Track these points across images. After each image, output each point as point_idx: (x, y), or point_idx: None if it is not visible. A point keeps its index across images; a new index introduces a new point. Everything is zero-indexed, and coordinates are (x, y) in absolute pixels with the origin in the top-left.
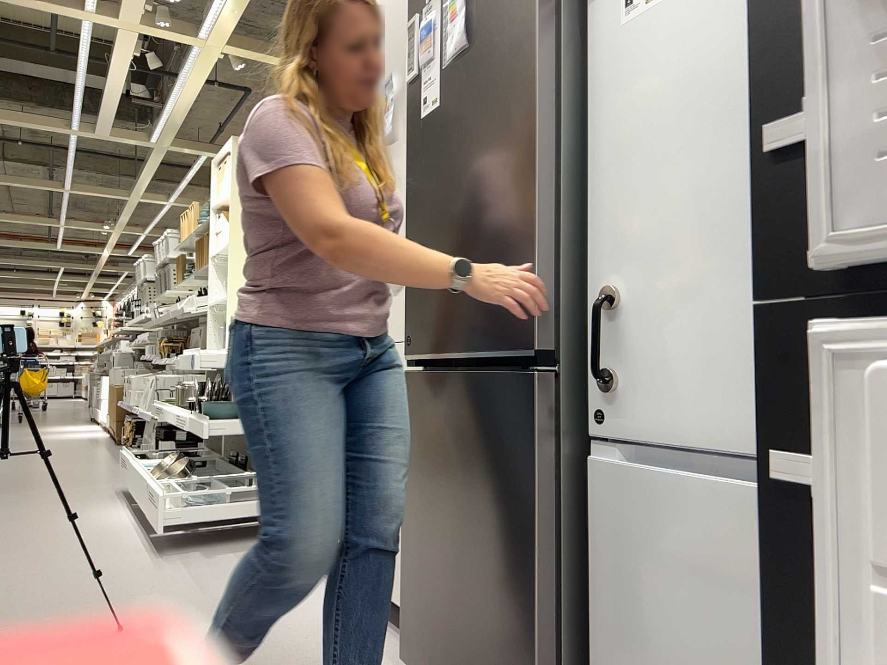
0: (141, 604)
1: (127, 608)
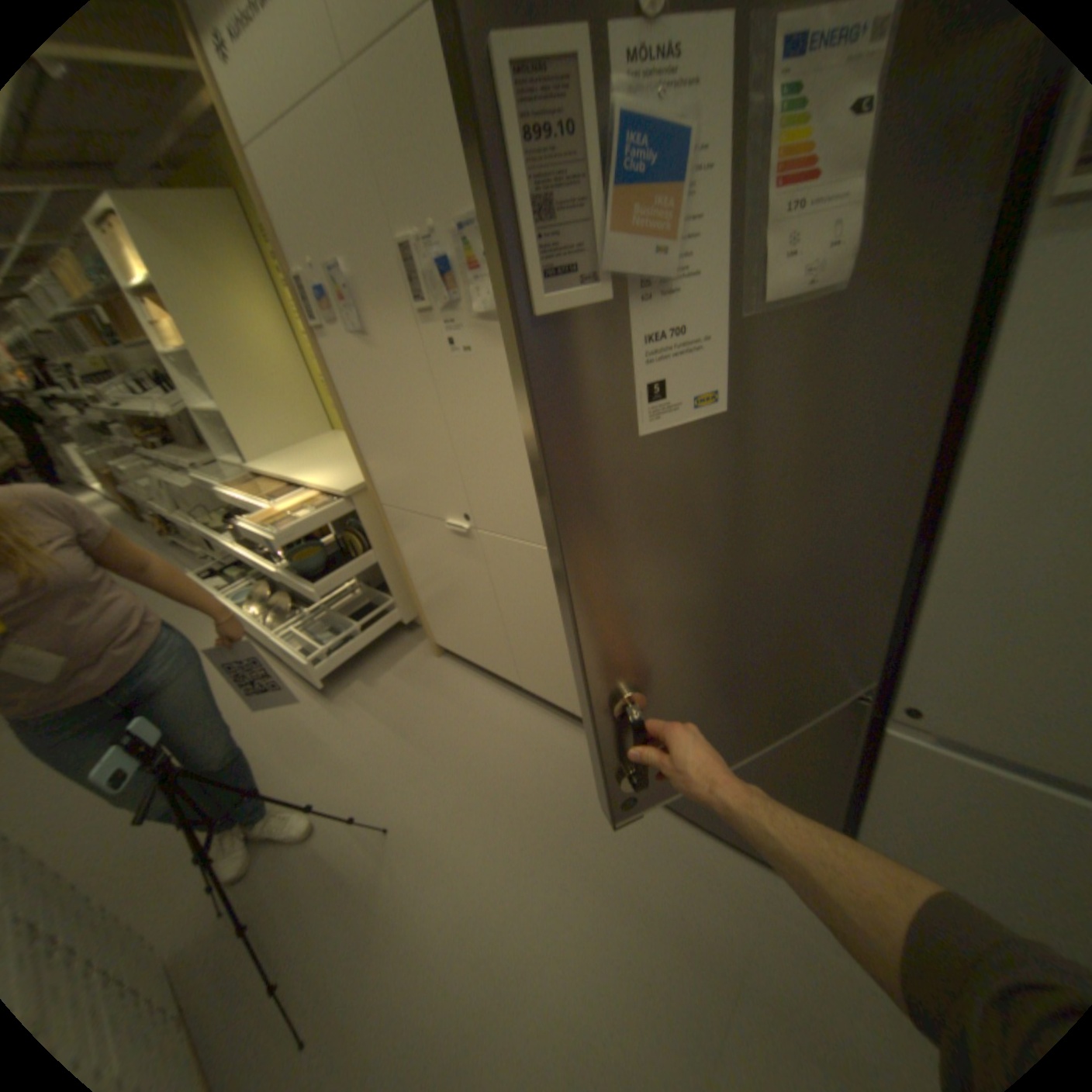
0: (367, 779)
1: (360, 791)
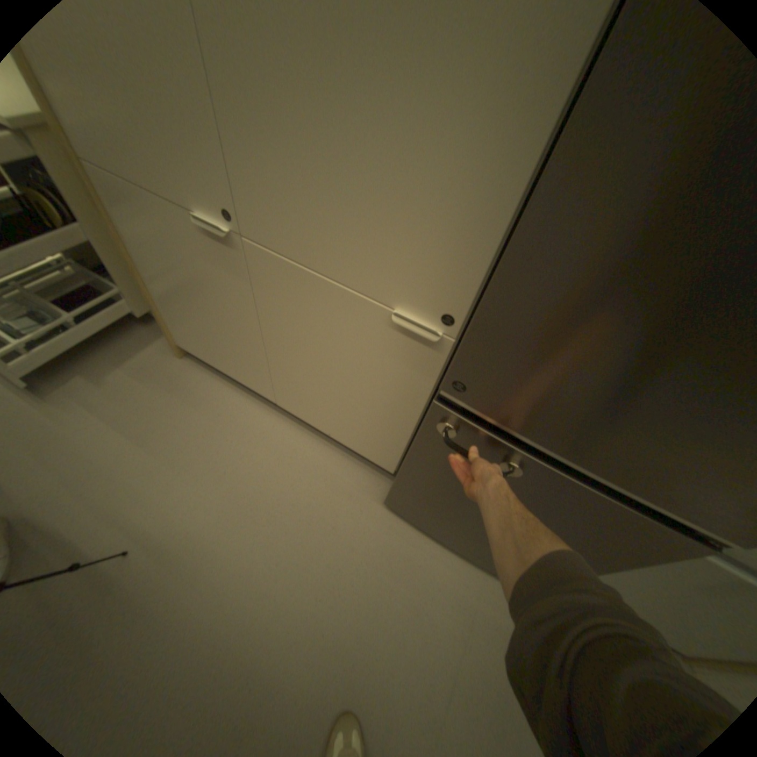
0: (99, 495)
1: (91, 509)
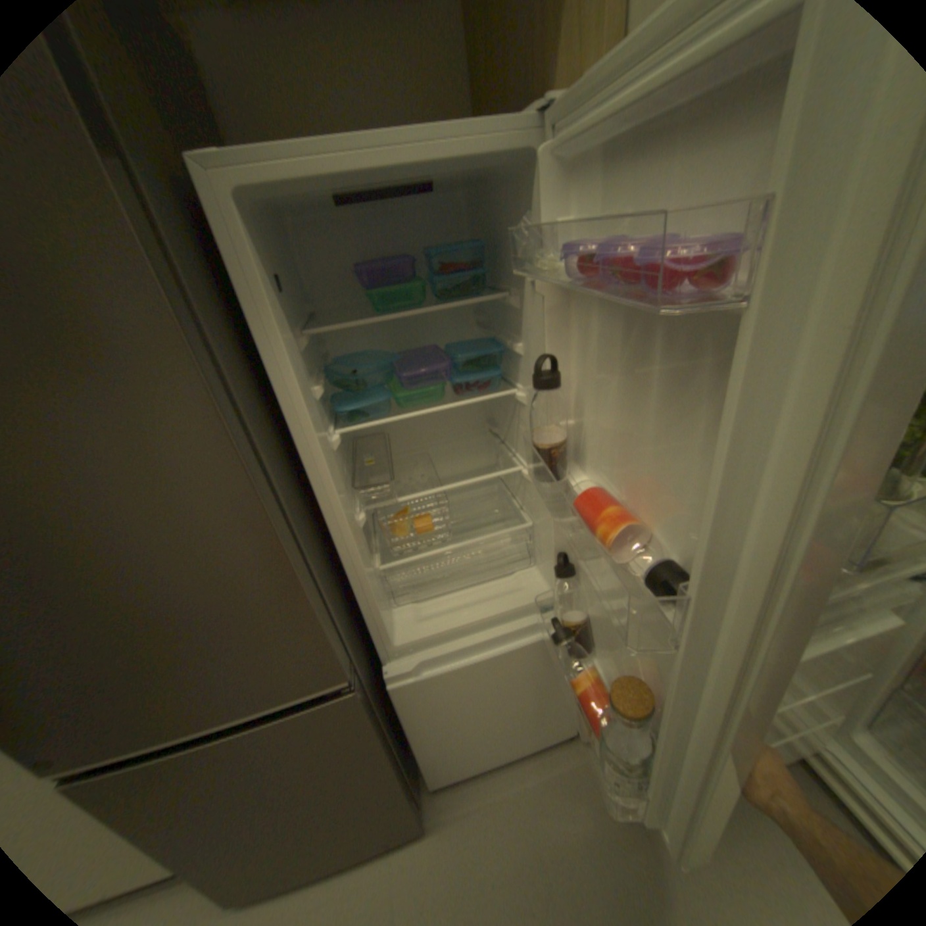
0: None
1: None
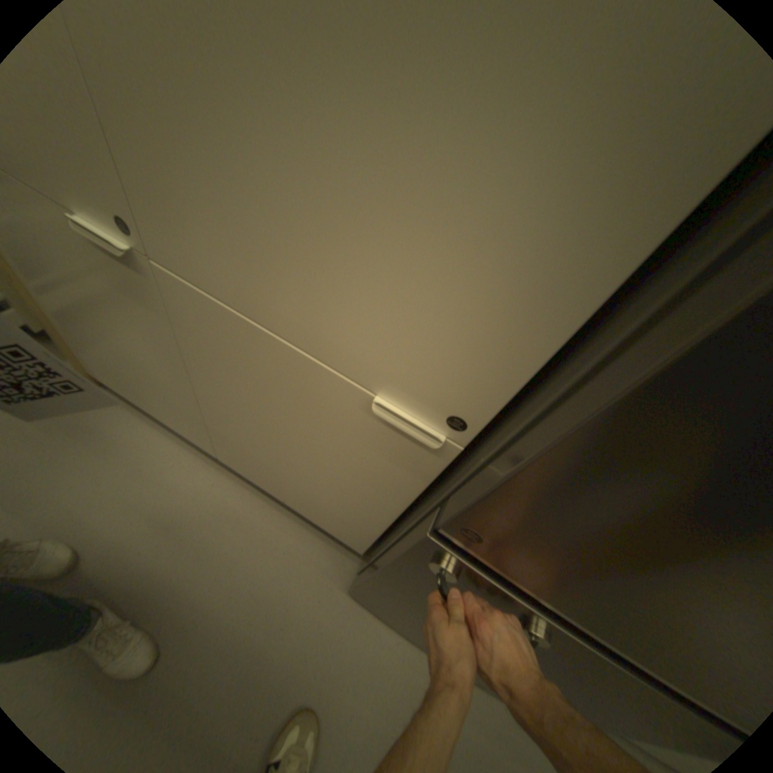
0: None
1: None
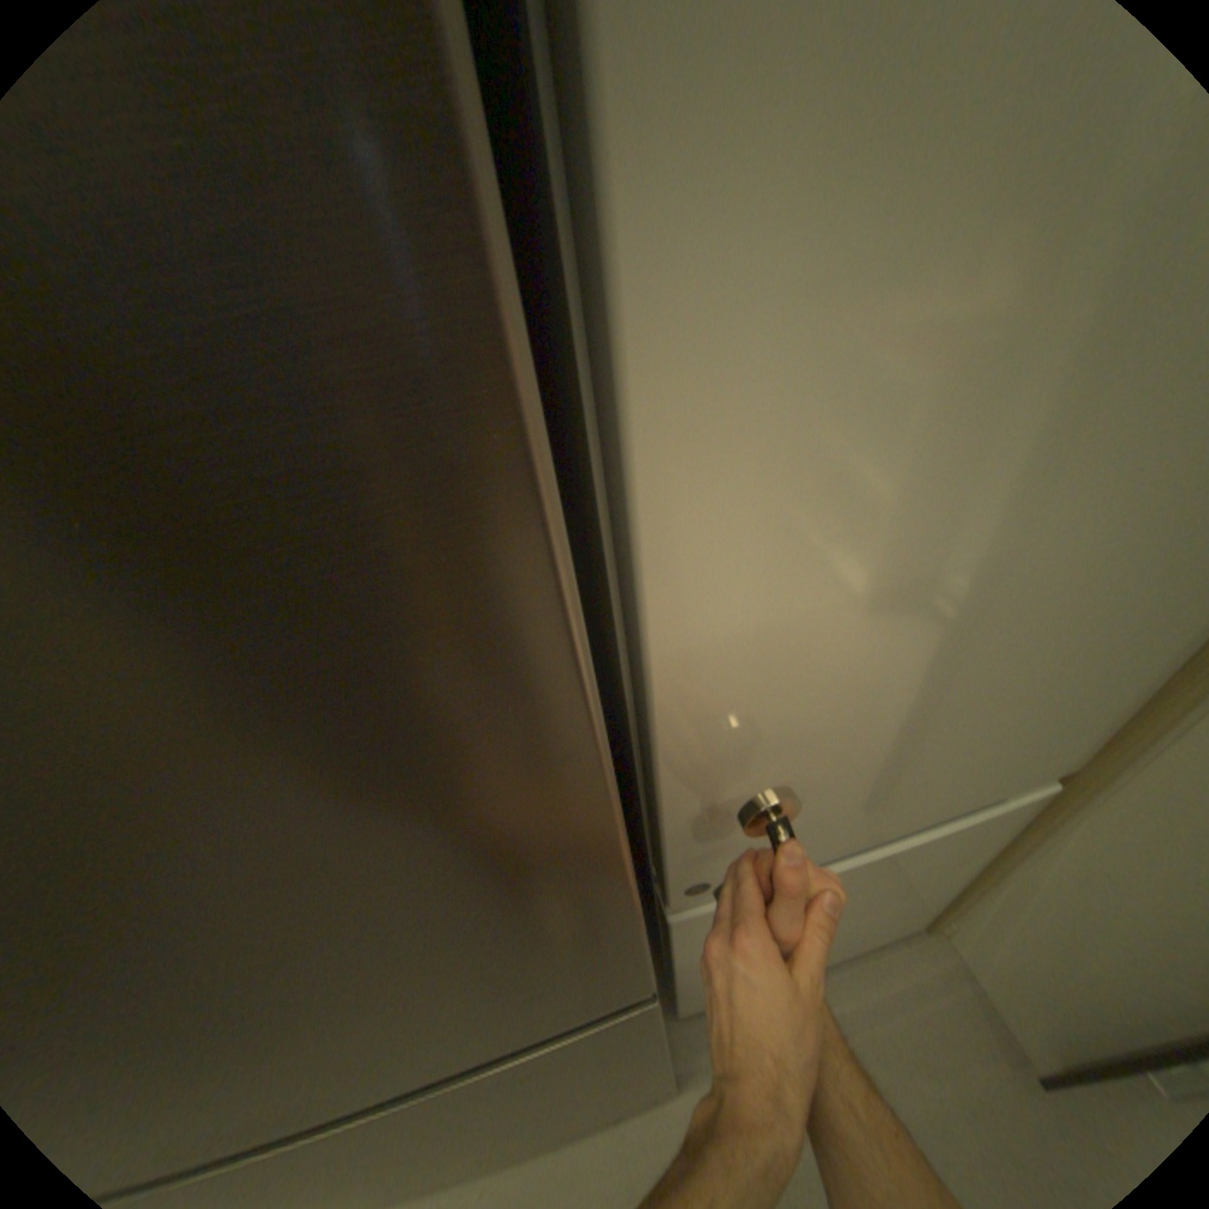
0: None
1: None
